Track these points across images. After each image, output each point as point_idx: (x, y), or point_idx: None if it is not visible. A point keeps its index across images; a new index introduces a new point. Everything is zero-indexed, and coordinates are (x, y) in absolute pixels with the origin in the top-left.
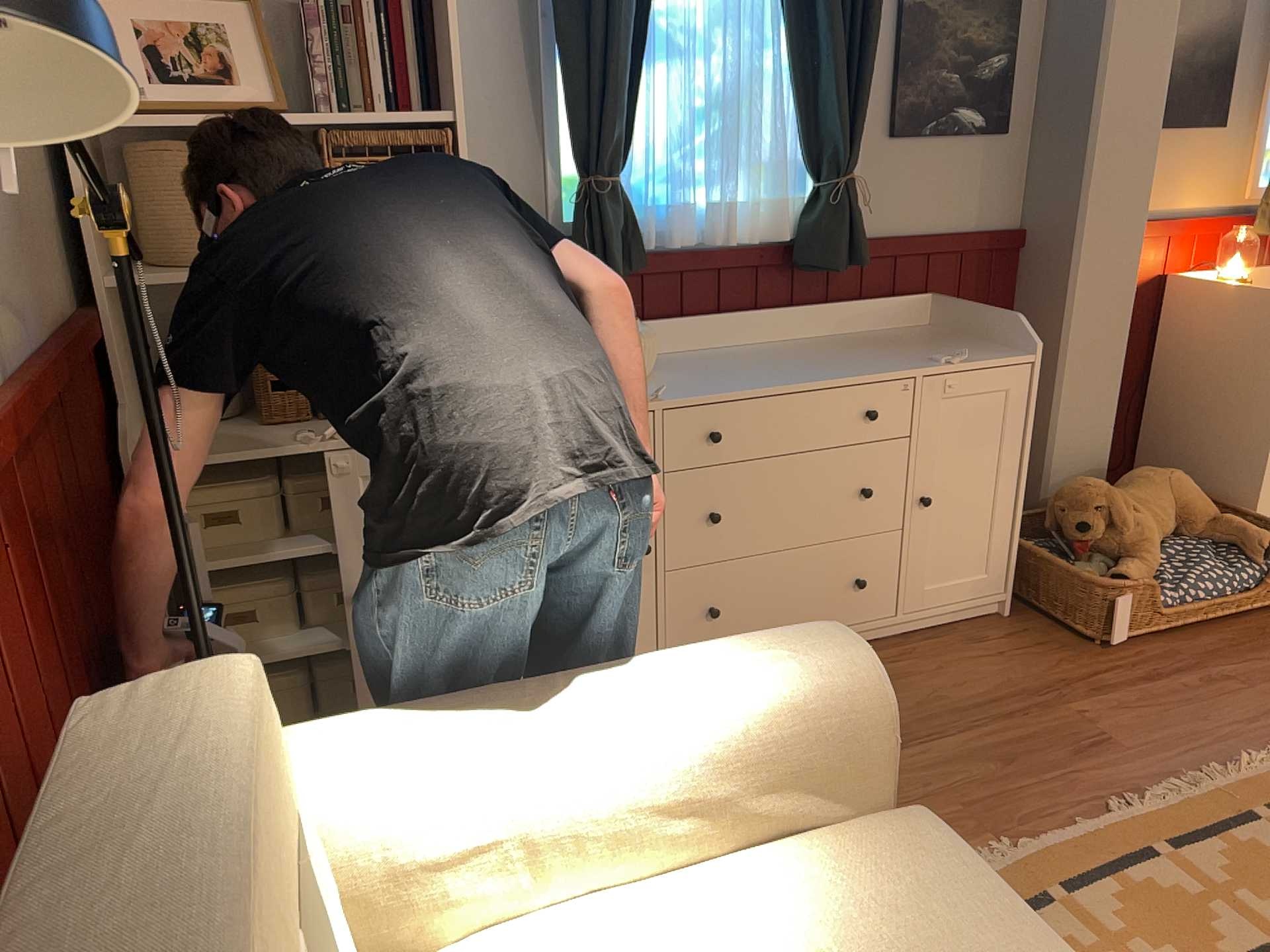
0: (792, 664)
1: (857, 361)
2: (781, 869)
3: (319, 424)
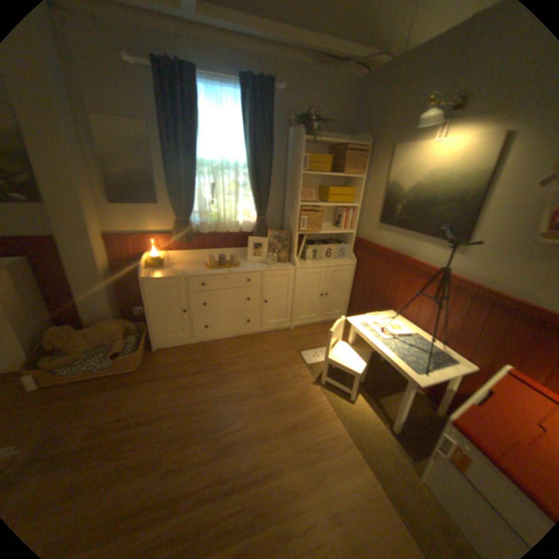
0: None
1: None
2: None
3: None
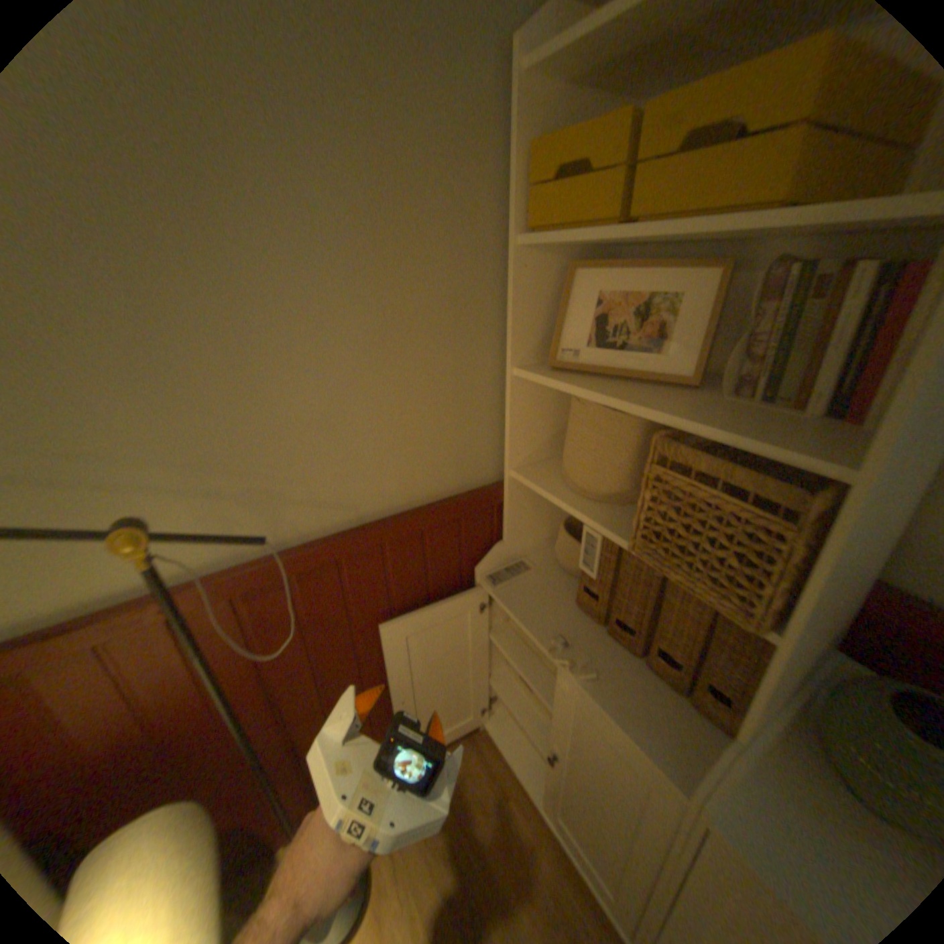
0: None
1: None
2: None
3: (603, 636)
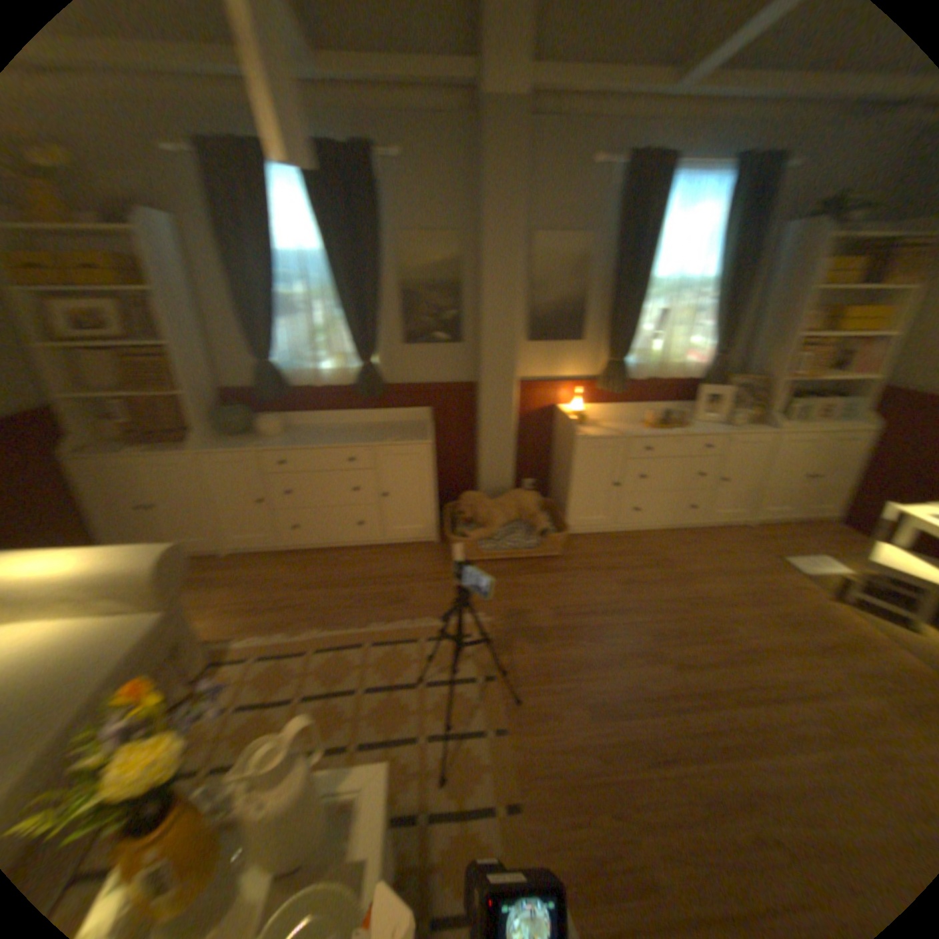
0: (135, 556)
1: (363, 437)
2: (98, 621)
3: (148, 445)
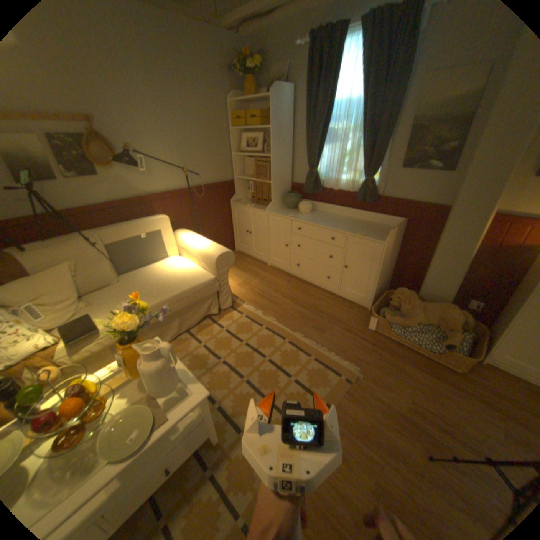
0: (214, 249)
1: (345, 226)
2: (198, 269)
3: (255, 204)
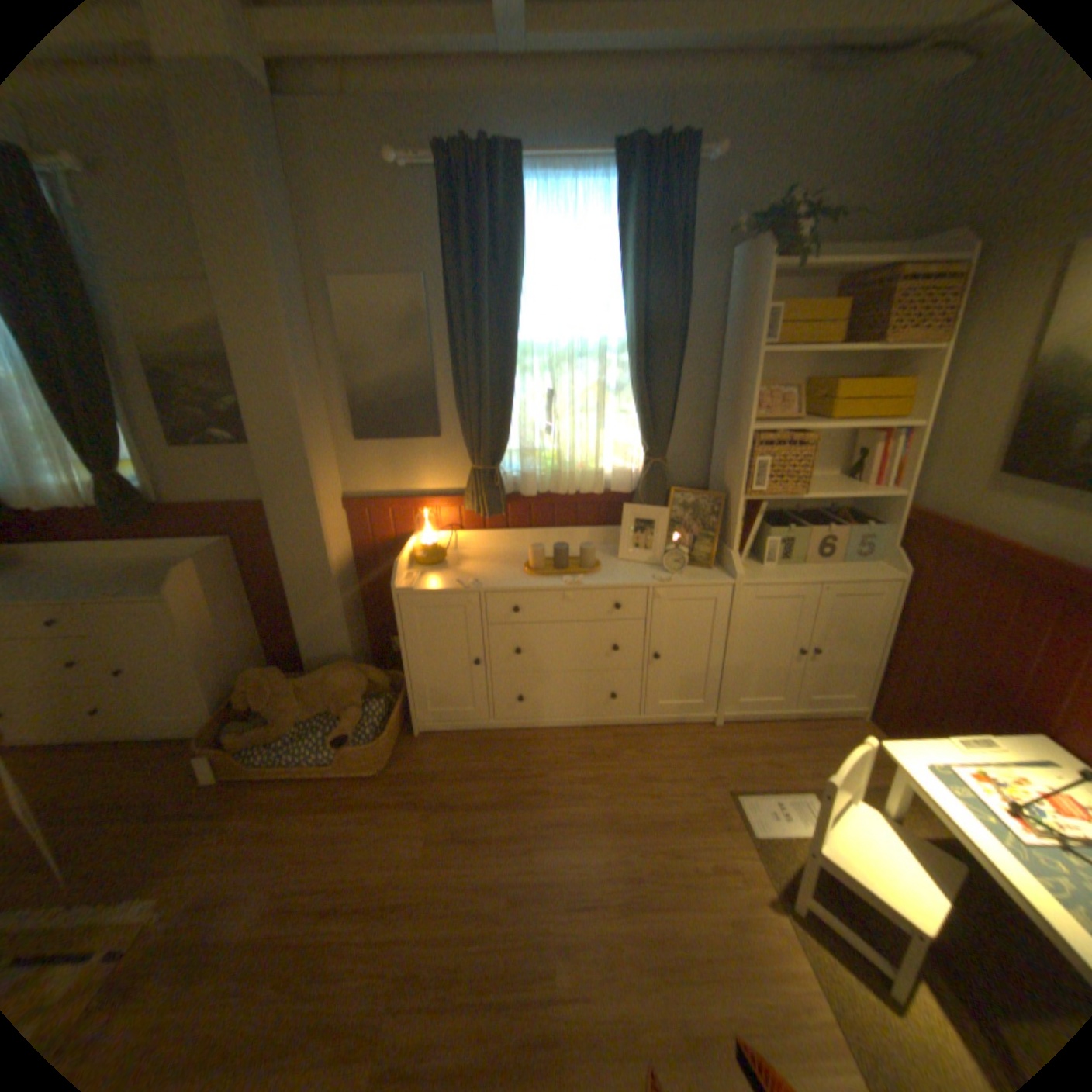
0: None
1: (81, 587)
2: None
3: None
